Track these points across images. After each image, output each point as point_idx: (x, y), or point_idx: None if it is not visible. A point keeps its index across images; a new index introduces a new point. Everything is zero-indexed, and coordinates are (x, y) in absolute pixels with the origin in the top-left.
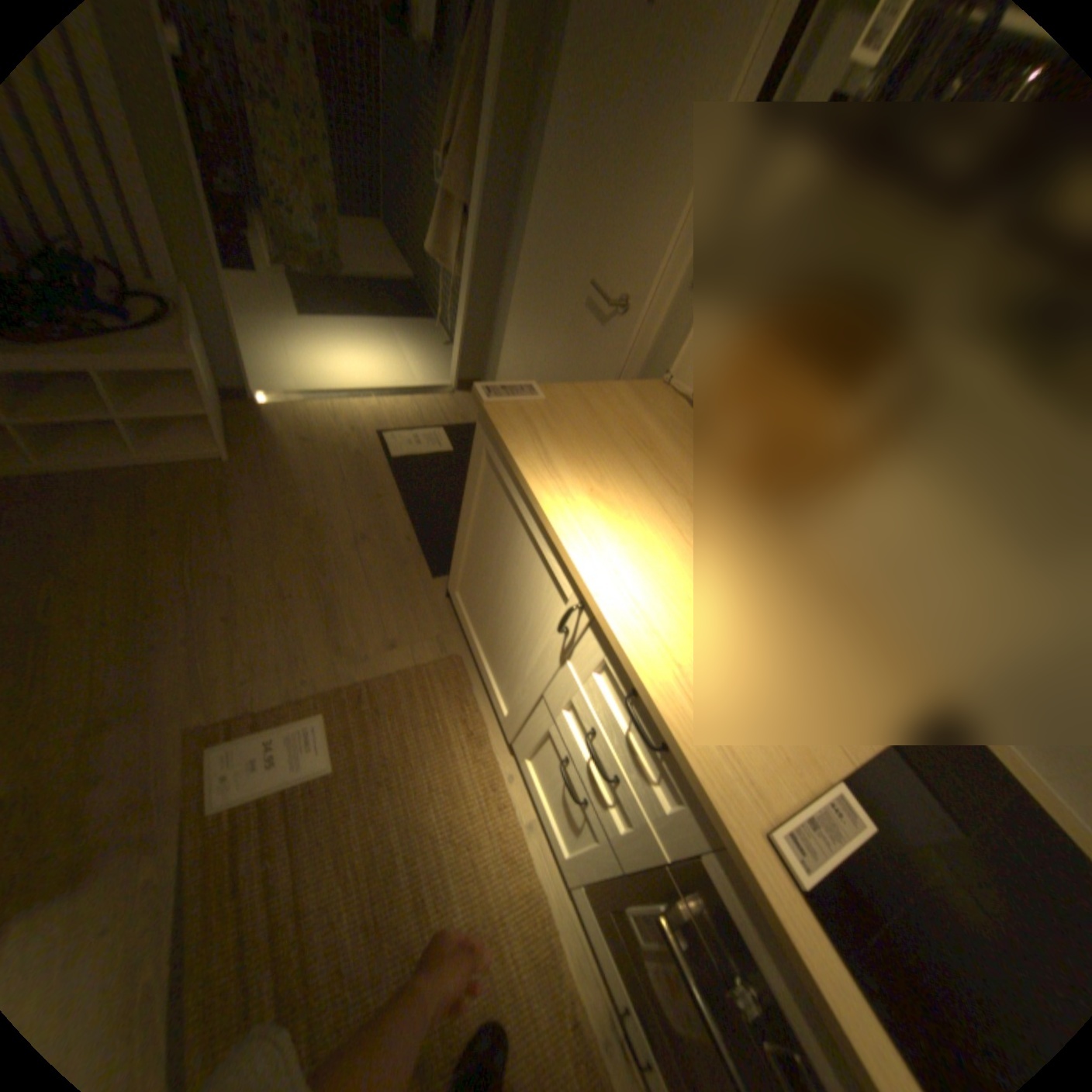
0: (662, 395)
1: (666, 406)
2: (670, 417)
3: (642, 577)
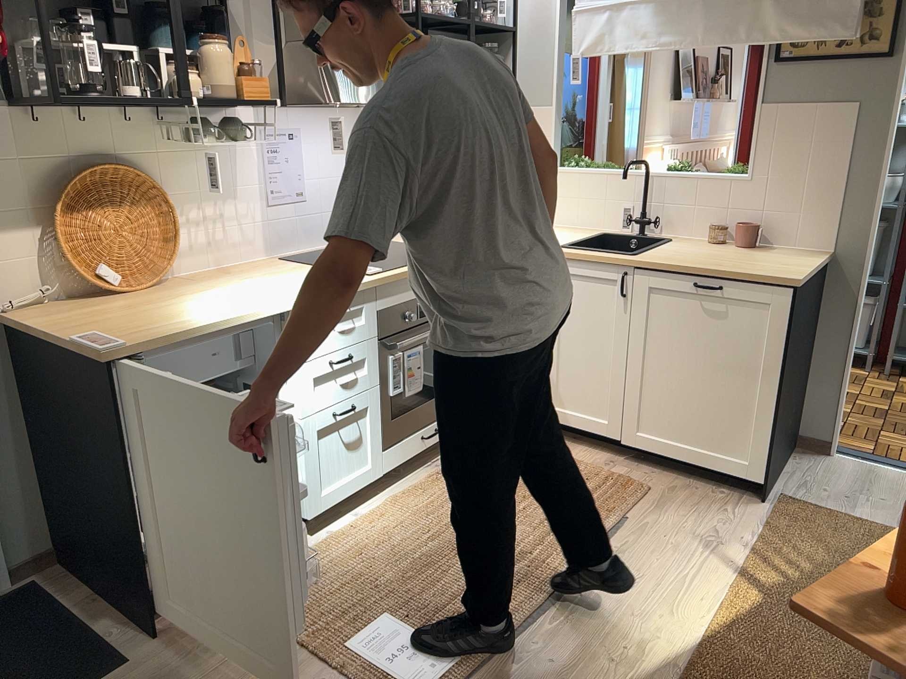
0: (36, 312)
1: (54, 310)
2: (73, 308)
3: (265, 297)
